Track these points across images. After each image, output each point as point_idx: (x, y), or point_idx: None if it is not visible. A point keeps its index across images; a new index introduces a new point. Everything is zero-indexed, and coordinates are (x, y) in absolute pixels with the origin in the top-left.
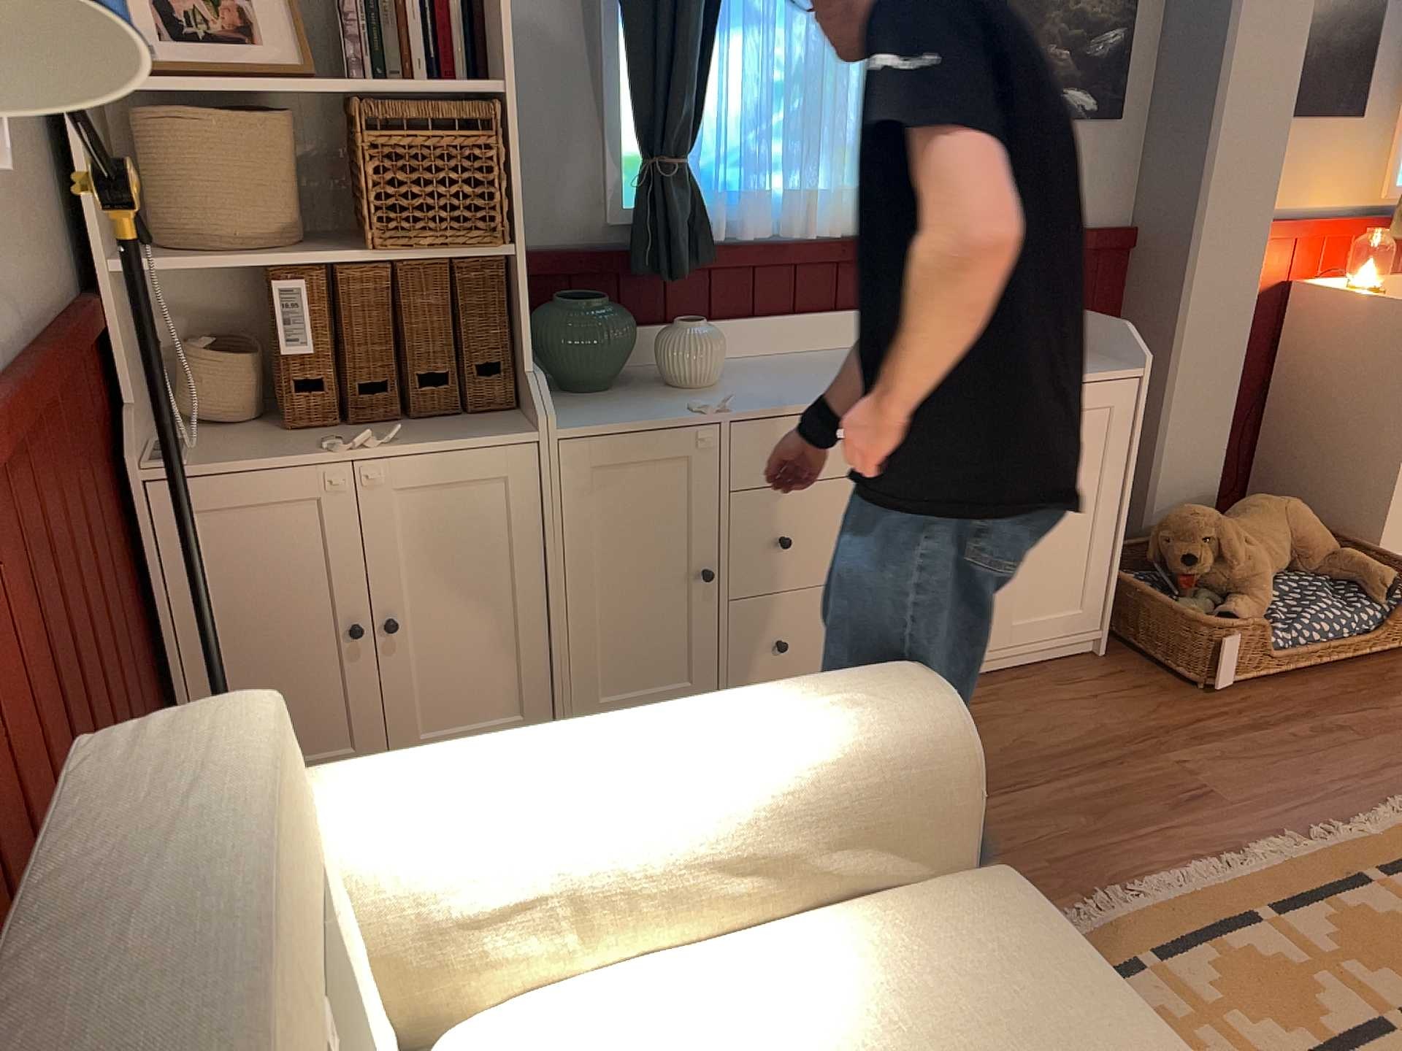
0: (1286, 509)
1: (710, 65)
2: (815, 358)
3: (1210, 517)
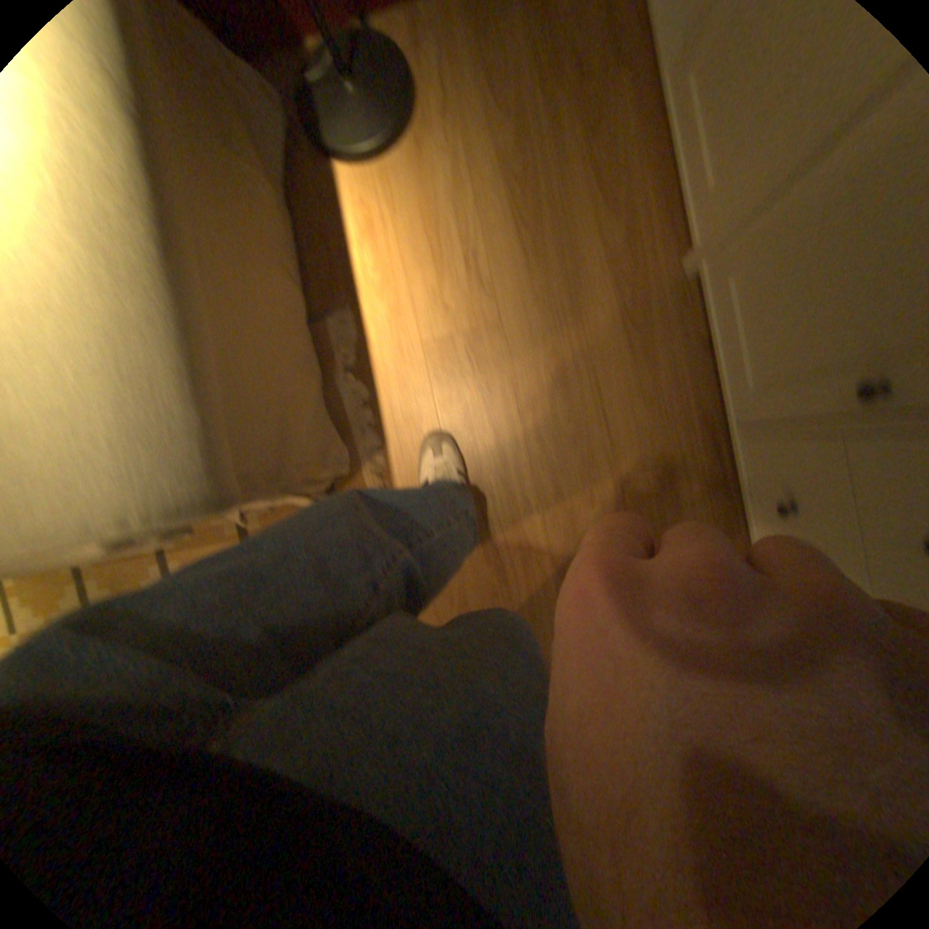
0: None
1: None
2: None
3: None
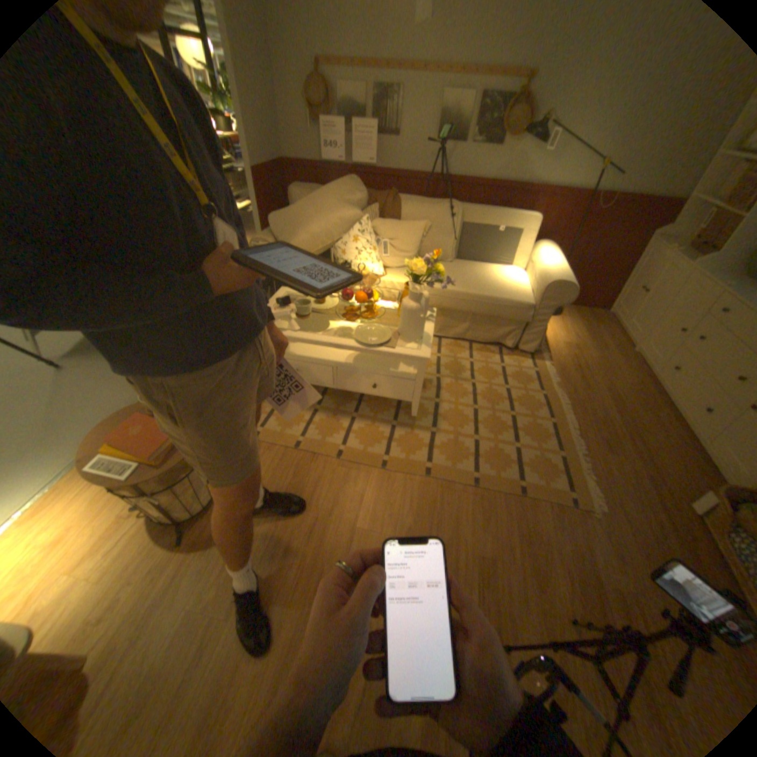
0: None
1: None
2: None
3: None
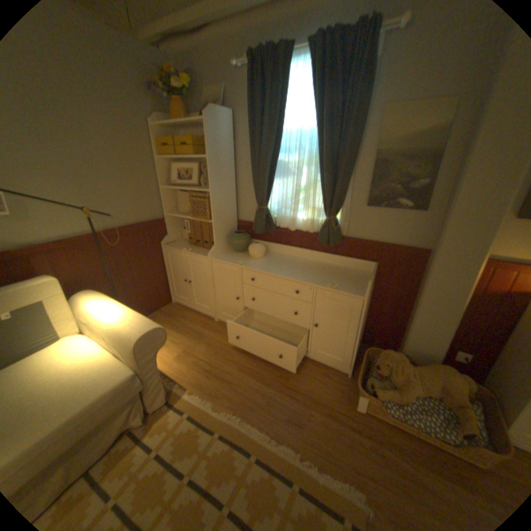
0: (447, 378)
1: (273, 185)
2: (296, 260)
3: (395, 359)
